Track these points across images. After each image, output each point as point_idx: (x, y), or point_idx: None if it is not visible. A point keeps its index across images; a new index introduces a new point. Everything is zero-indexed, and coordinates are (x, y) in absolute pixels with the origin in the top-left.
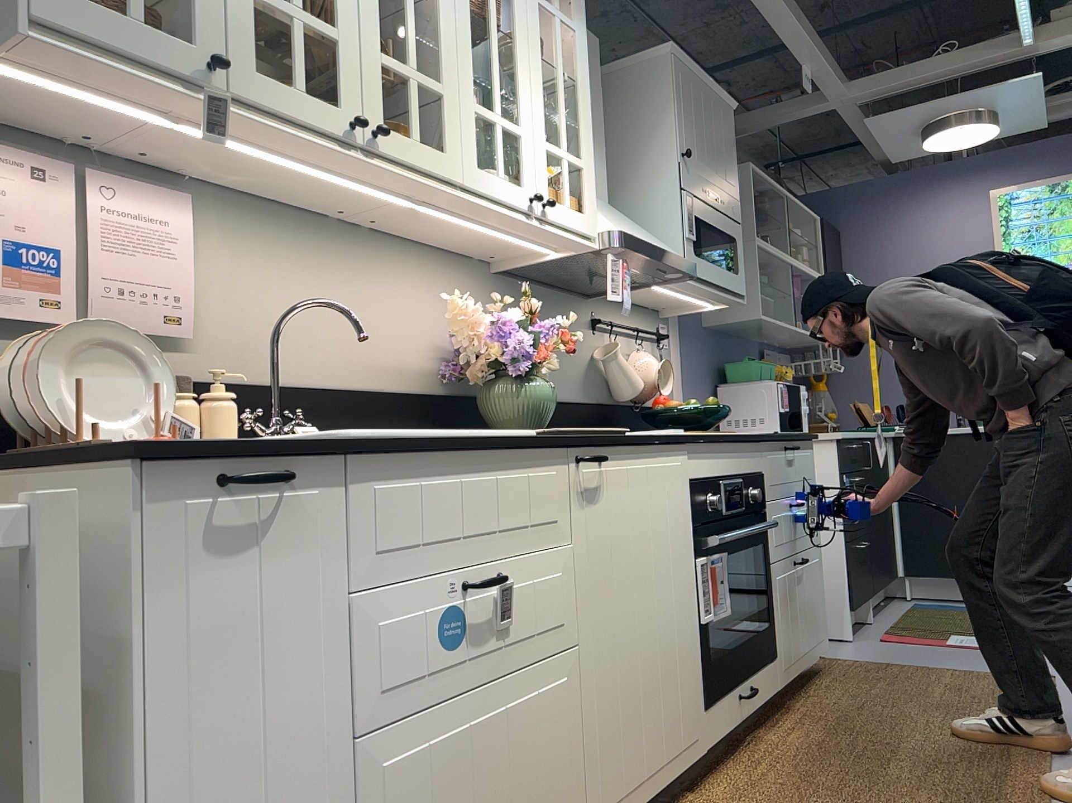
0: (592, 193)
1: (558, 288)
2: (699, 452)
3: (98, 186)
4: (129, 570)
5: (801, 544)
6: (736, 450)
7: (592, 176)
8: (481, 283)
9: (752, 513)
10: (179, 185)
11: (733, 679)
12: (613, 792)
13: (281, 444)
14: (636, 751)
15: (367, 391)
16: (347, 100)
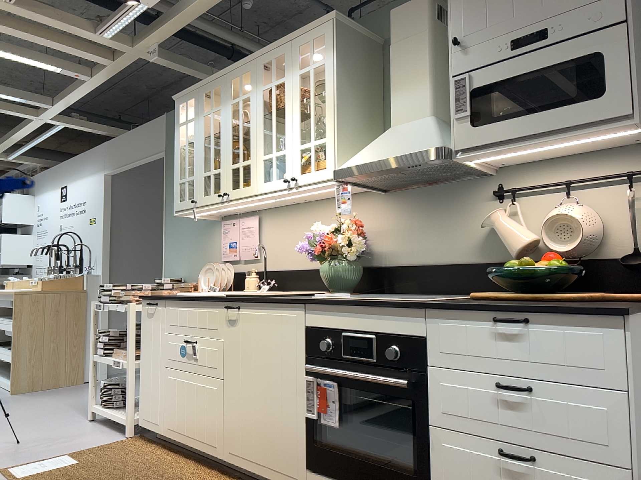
0: (330, 152)
1: (443, 182)
2: (316, 310)
3: (240, 222)
4: (141, 317)
5: (523, 437)
6: (369, 312)
7: (330, 142)
8: (374, 202)
9: (394, 368)
10: (258, 212)
11: (345, 477)
12: (234, 449)
13: (155, 297)
14: (248, 443)
15: (310, 269)
16: (221, 189)
